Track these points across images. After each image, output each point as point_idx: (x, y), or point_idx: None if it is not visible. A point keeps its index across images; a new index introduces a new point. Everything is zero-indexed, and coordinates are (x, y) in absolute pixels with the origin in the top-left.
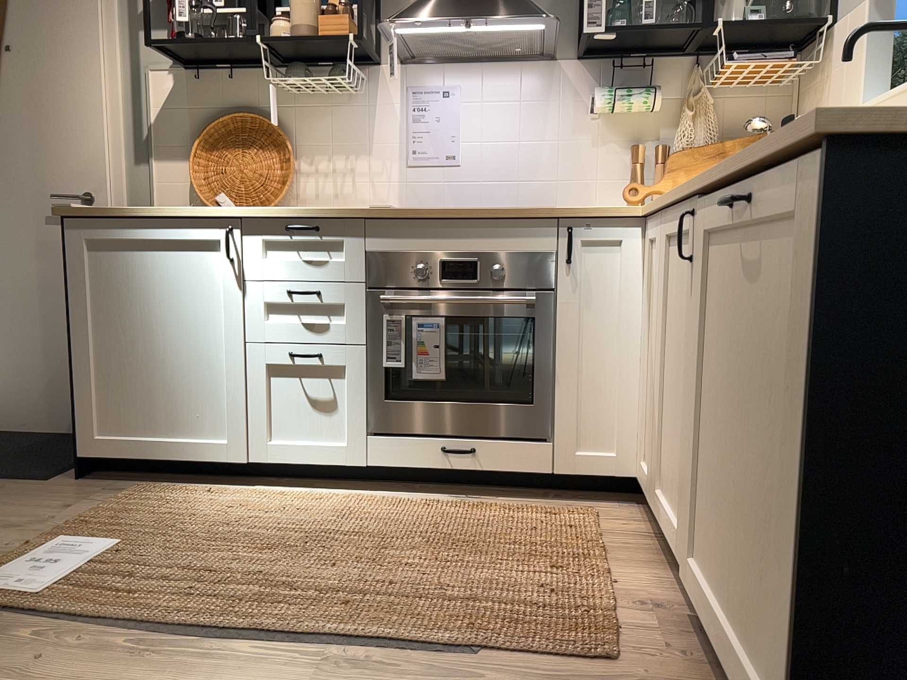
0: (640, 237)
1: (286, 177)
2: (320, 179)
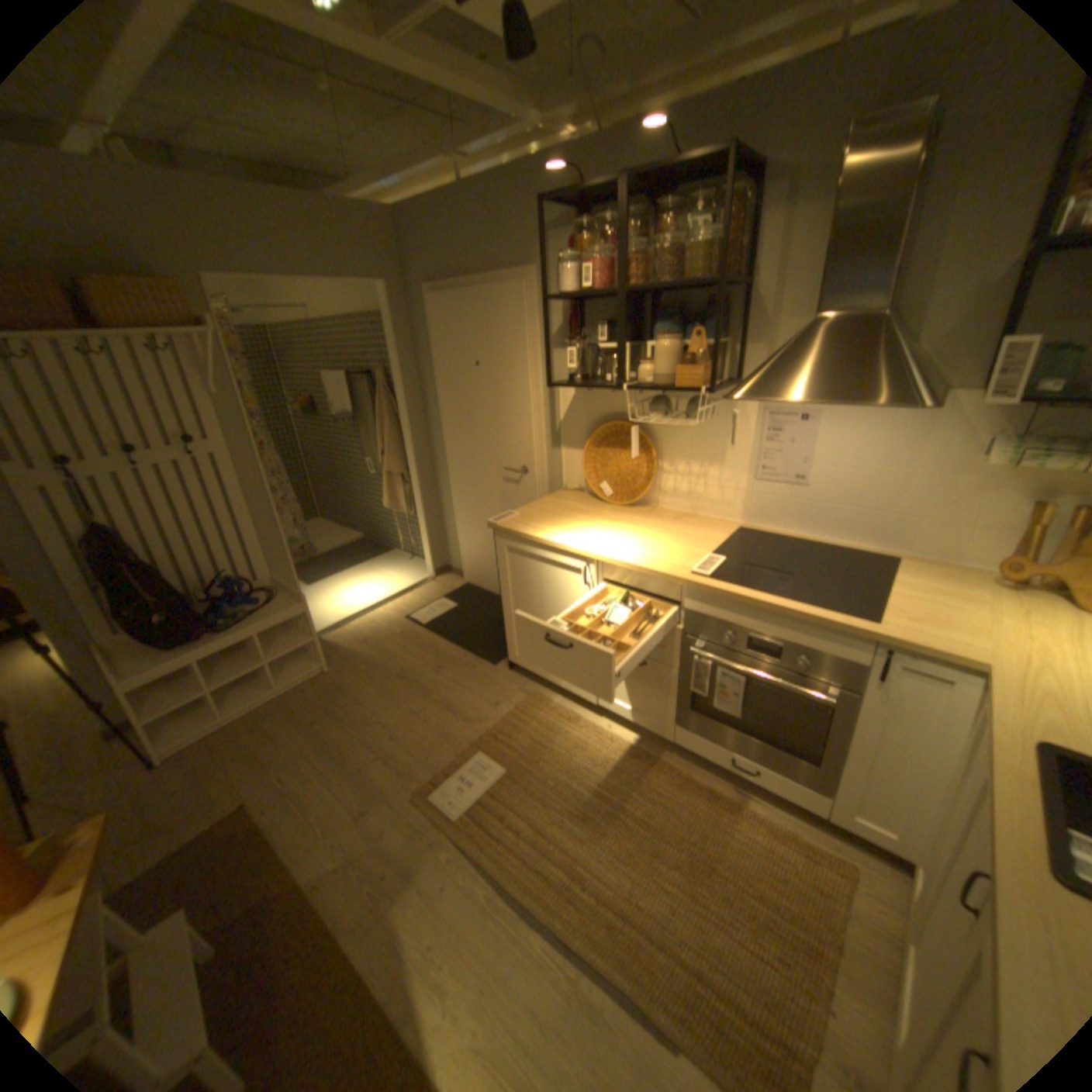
0: (979, 686)
1: (650, 475)
2: (678, 477)
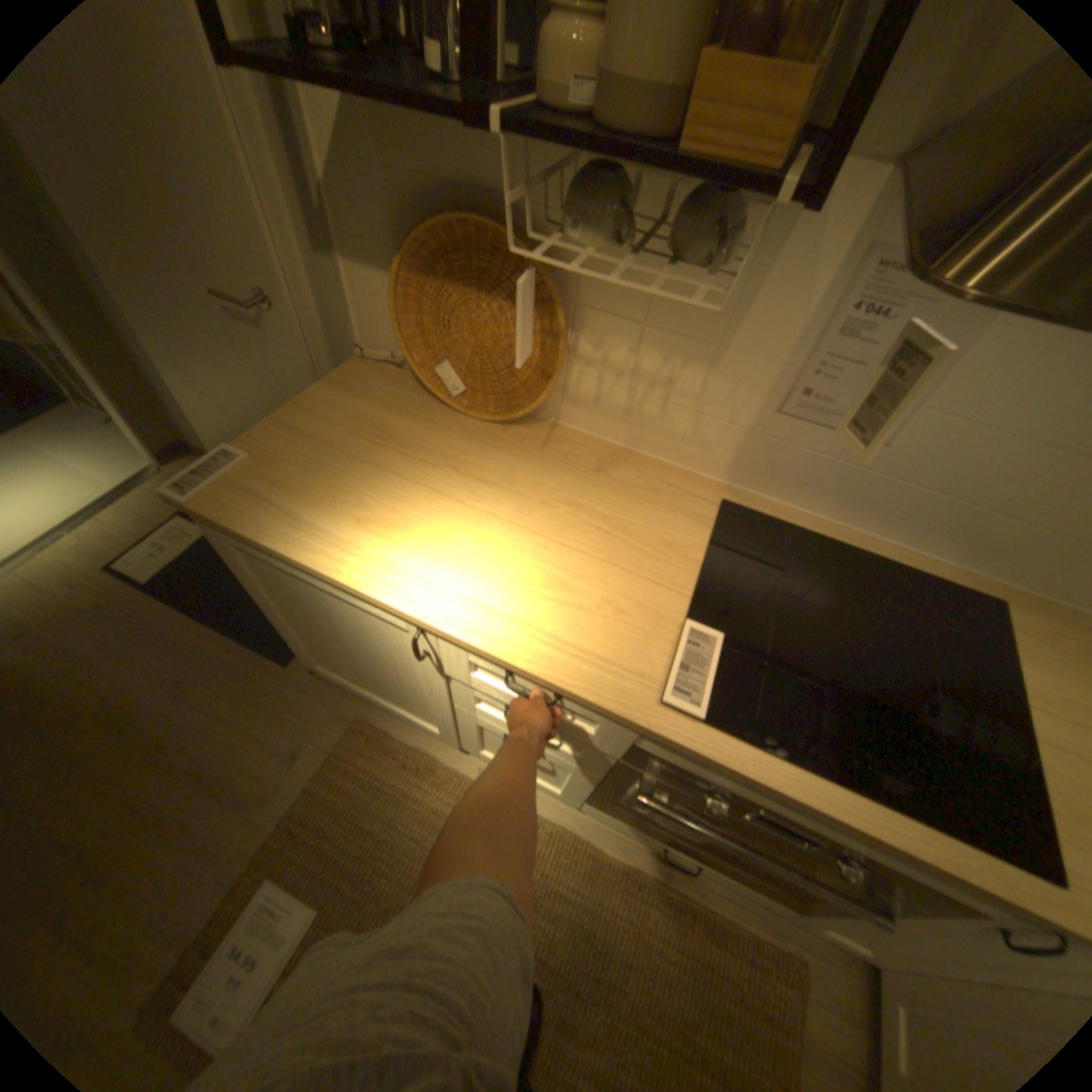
0: None
1: (551, 364)
2: (611, 374)
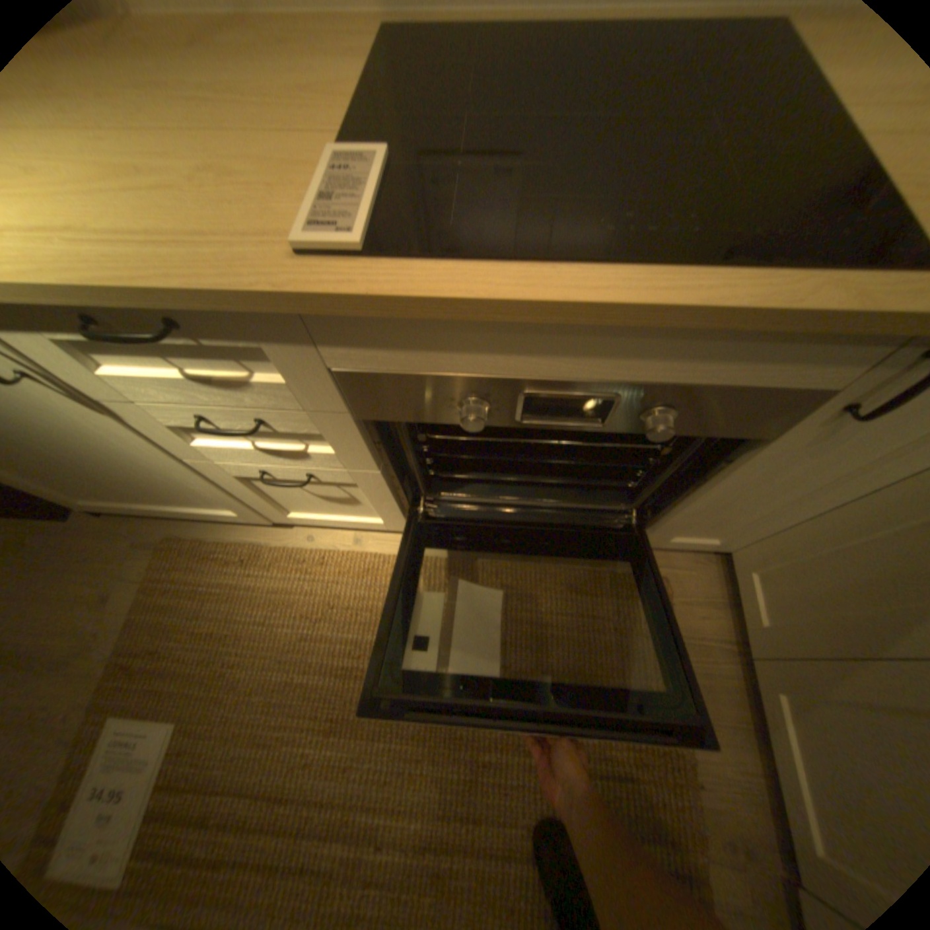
0: None
1: None
2: None
